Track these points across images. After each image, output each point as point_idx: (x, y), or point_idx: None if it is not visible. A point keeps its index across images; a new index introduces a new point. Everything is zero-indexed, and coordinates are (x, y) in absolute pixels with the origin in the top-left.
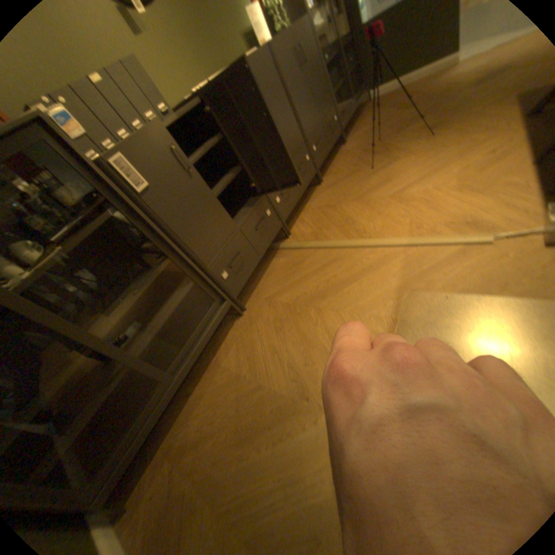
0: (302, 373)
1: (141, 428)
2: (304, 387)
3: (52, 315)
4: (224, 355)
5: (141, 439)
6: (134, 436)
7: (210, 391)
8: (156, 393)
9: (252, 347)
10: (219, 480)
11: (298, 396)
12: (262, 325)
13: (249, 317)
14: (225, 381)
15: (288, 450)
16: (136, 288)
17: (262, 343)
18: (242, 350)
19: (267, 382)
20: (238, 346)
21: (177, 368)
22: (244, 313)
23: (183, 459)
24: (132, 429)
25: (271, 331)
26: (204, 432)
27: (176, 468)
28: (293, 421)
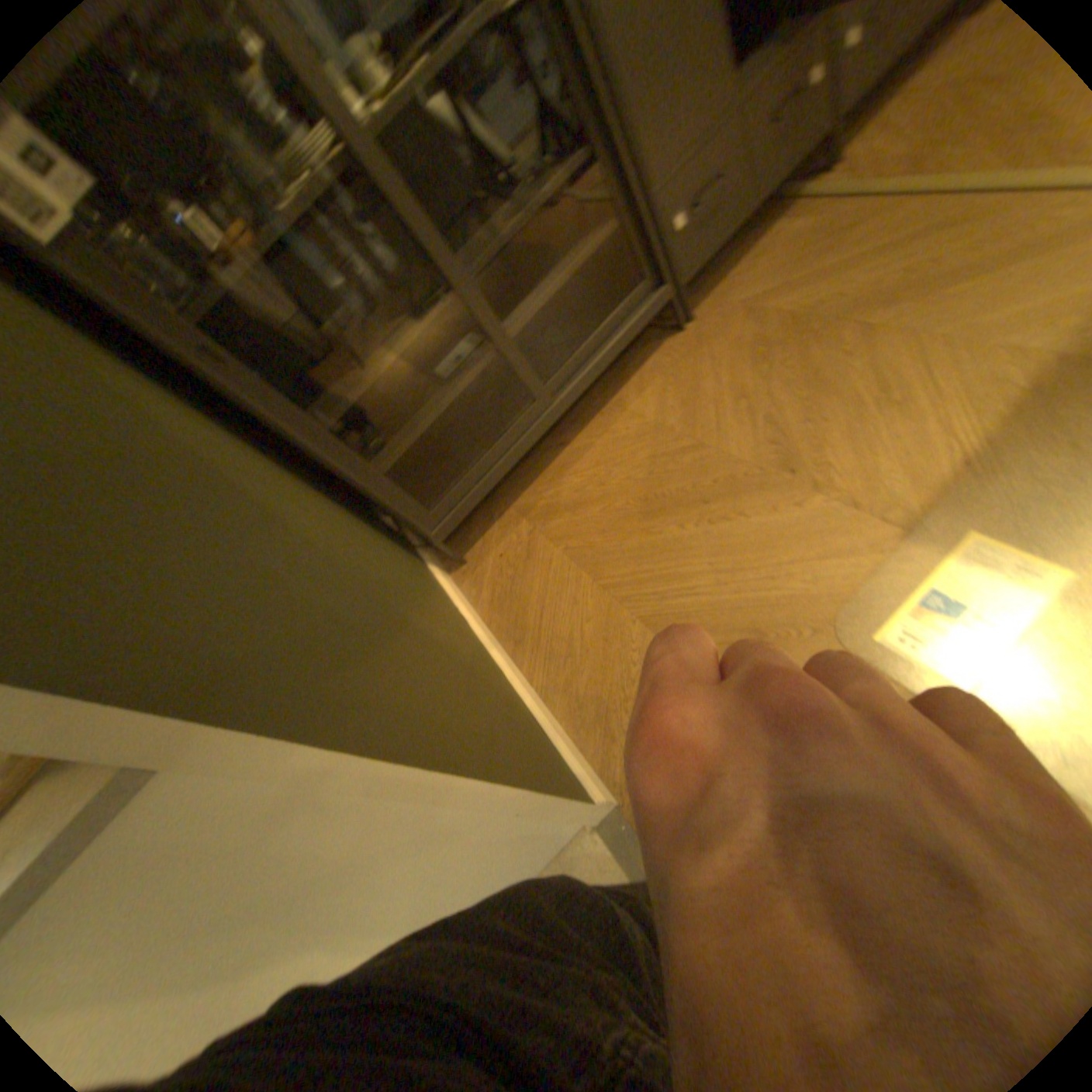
0: (794, 434)
1: (498, 460)
2: (791, 455)
3: (412, 201)
4: (636, 395)
5: (496, 477)
6: (488, 467)
7: (603, 444)
8: (525, 415)
9: (695, 385)
10: (607, 553)
11: (775, 466)
12: (724, 350)
13: (698, 334)
14: (633, 433)
15: (735, 535)
16: (523, 203)
17: (717, 381)
18: (674, 389)
19: (714, 442)
20: (666, 383)
21: (559, 388)
22: (689, 327)
23: (551, 522)
24: (486, 456)
25: (743, 361)
26: (586, 495)
27: (539, 531)
28: (755, 500)
